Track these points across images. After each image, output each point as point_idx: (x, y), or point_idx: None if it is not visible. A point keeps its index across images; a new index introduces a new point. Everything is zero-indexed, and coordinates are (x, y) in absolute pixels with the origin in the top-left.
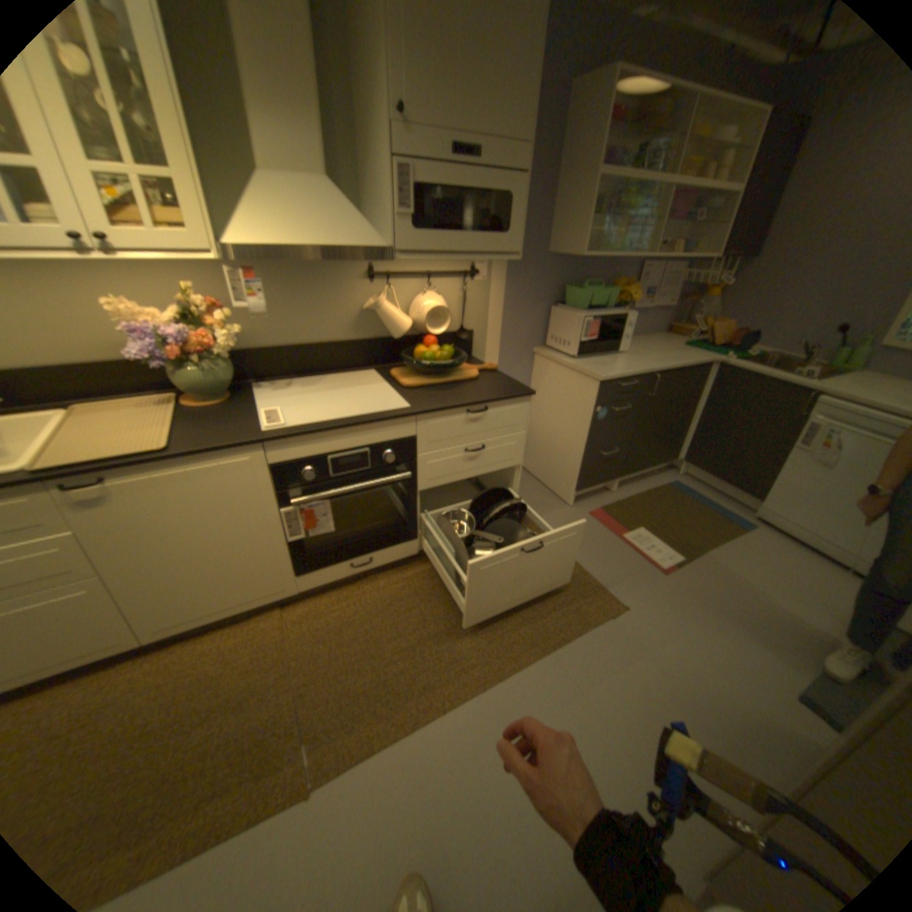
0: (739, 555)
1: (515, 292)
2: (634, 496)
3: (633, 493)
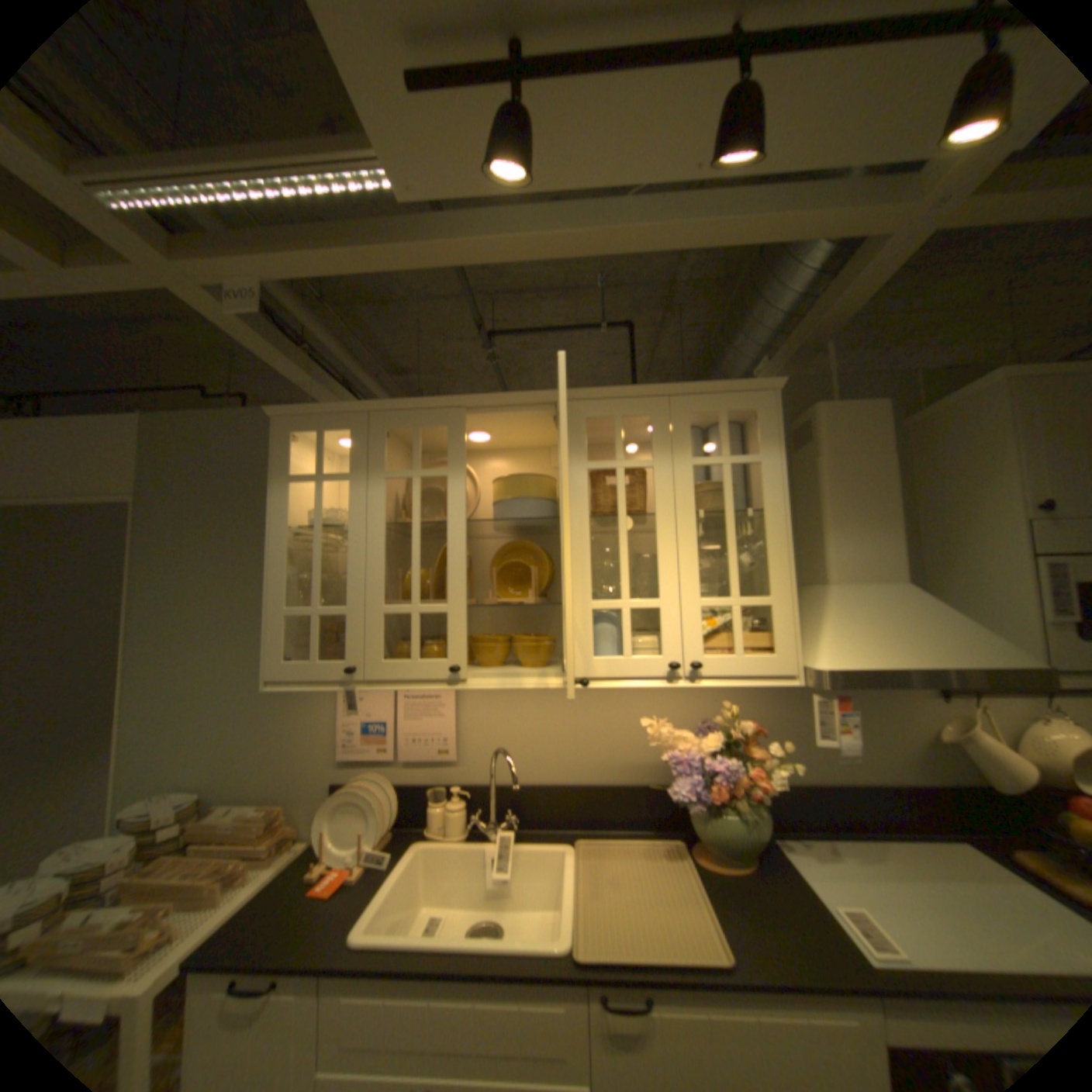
0: None
1: None
2: None
3: None
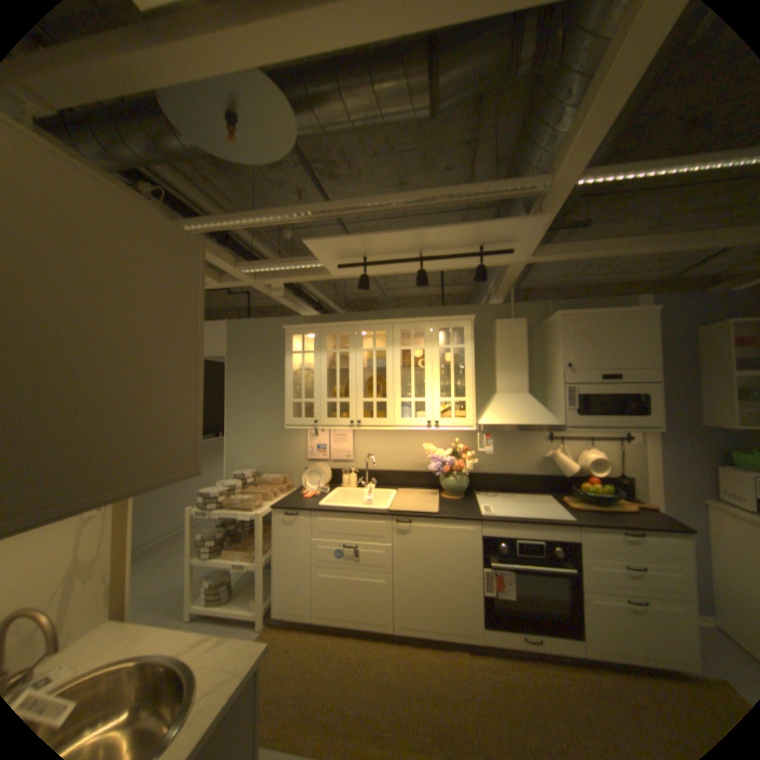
0: None
1: (673, 453)
2: None
3: None
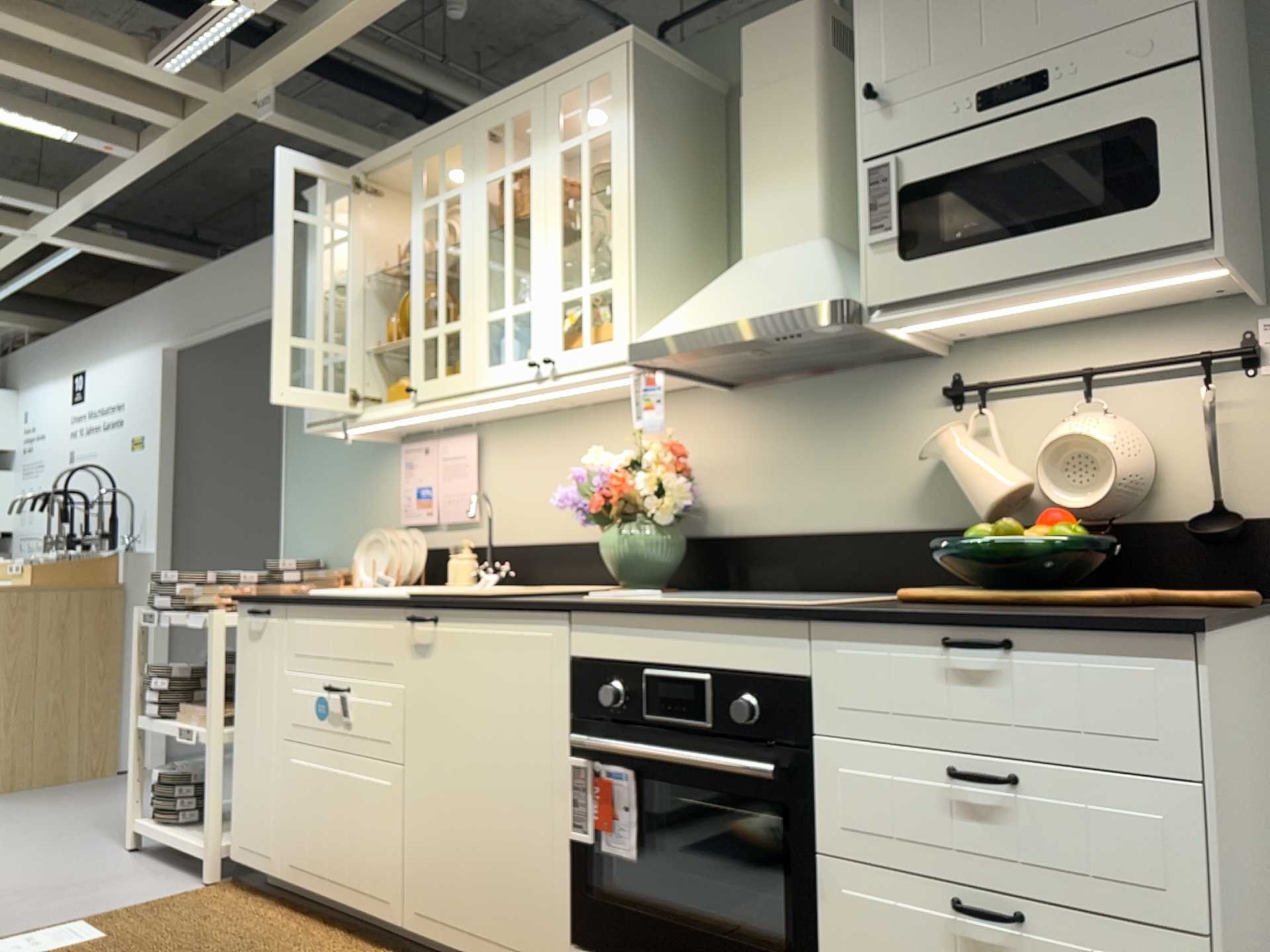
0: None
1: None
2: None
3: None
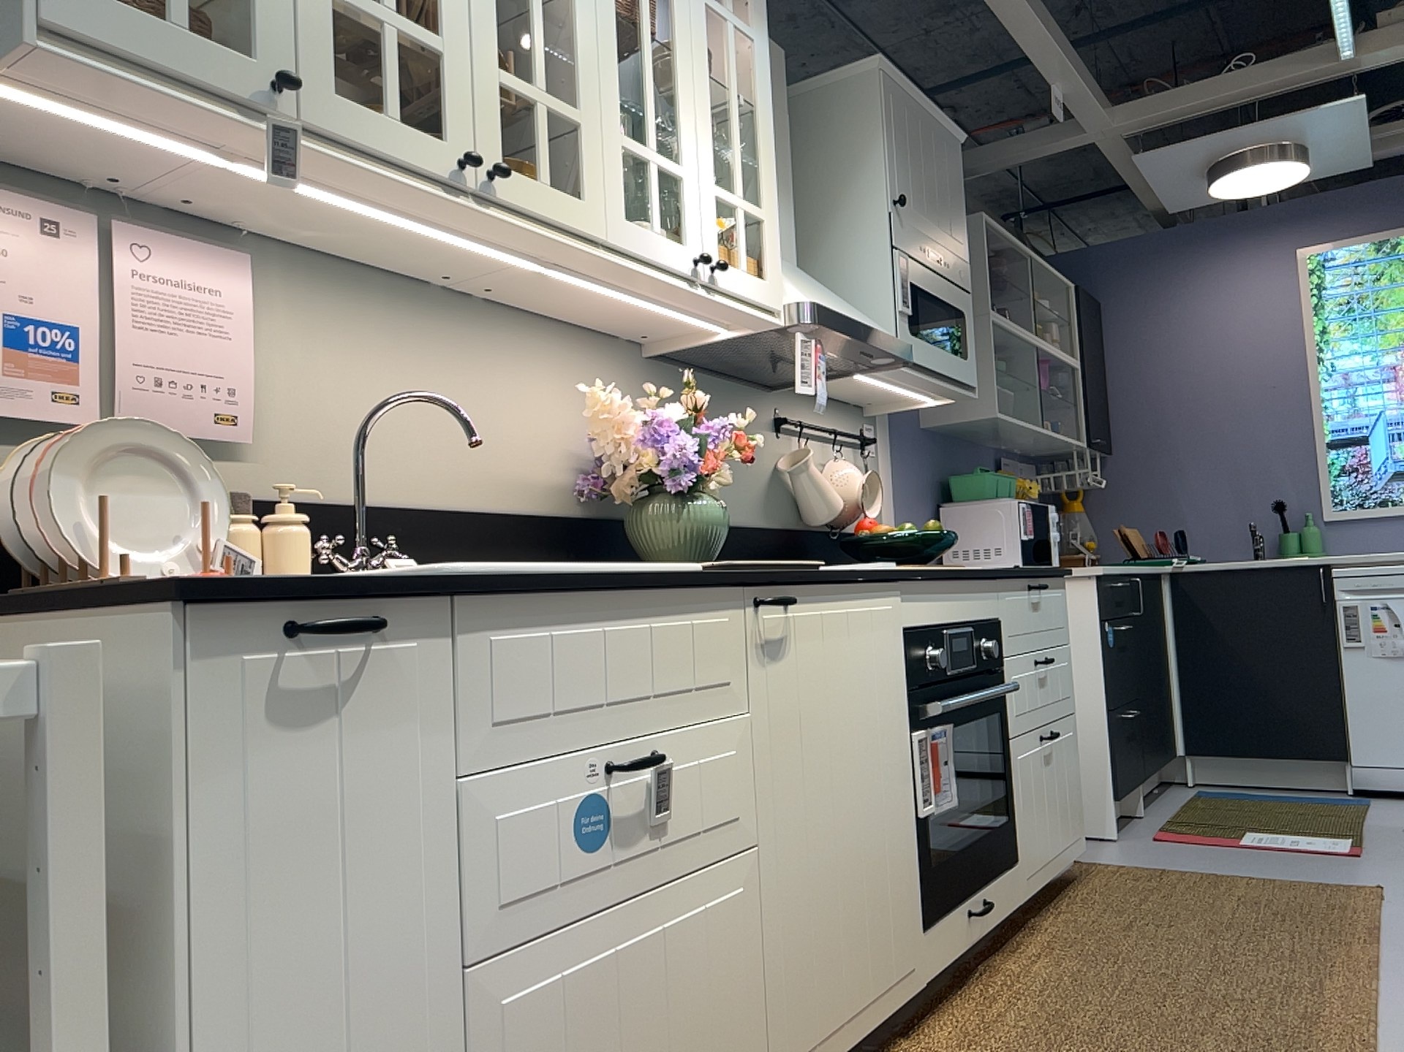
0: (1395, 820)
1: (904, 479)
2: (1176, 812)
3: (1168, 810)
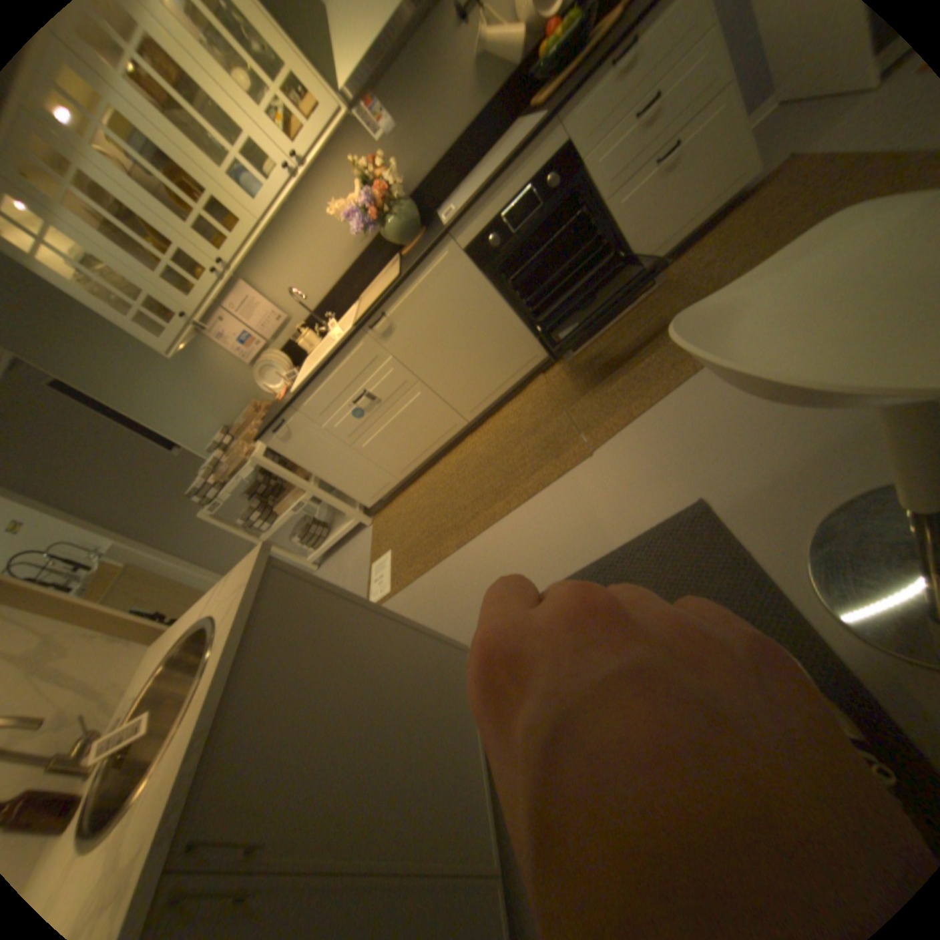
0: None
1: None
2: None
3: None
